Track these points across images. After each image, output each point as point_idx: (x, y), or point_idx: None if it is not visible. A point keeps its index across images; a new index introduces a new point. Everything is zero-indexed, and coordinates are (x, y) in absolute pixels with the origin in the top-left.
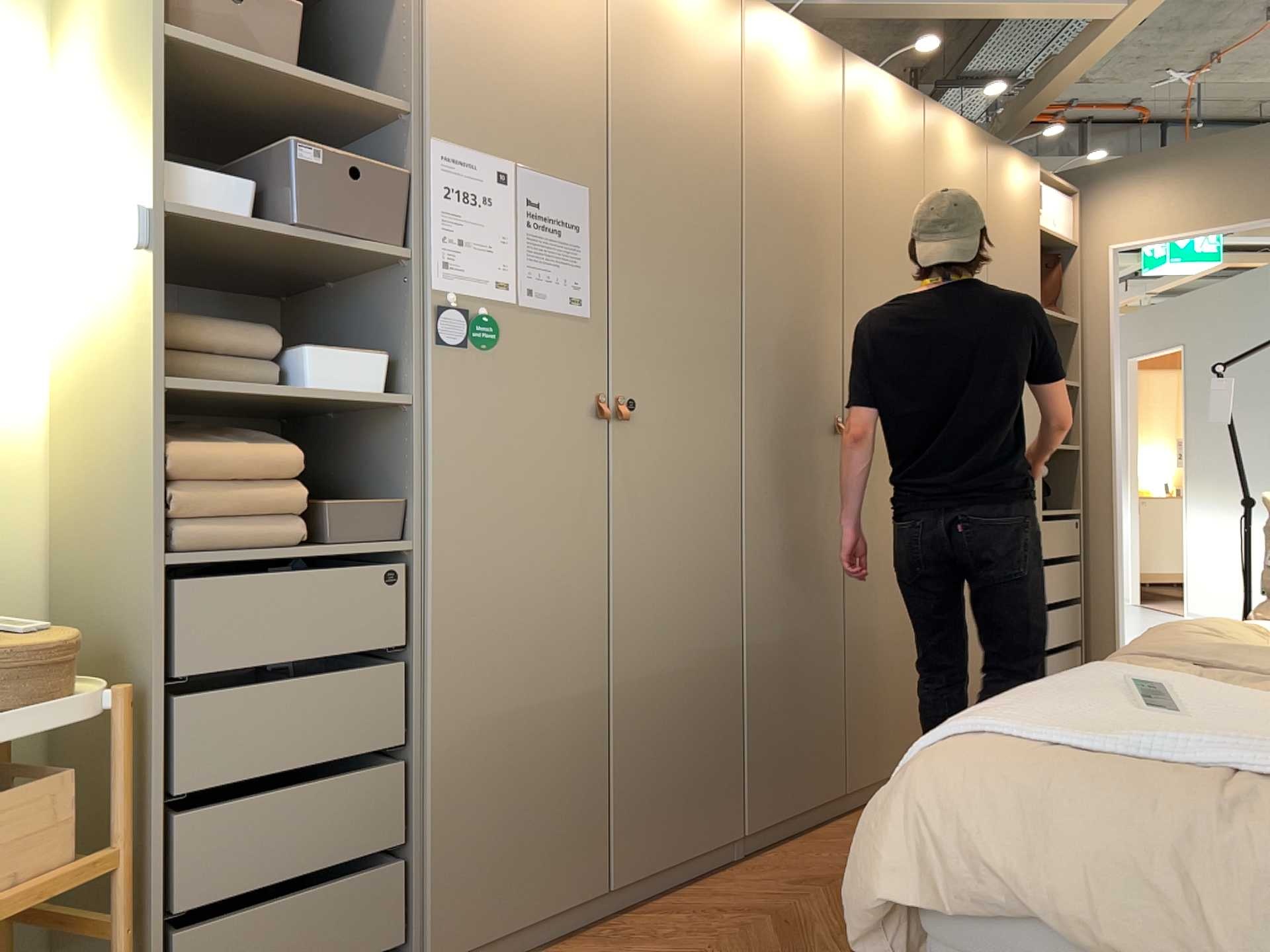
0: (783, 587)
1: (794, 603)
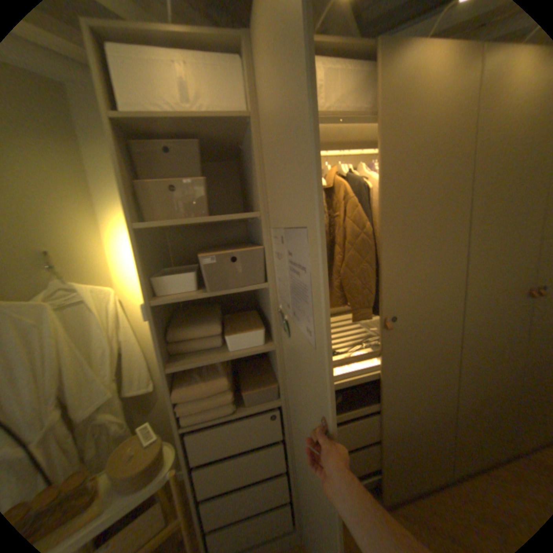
0: (482, 378)
1: (488, 384)
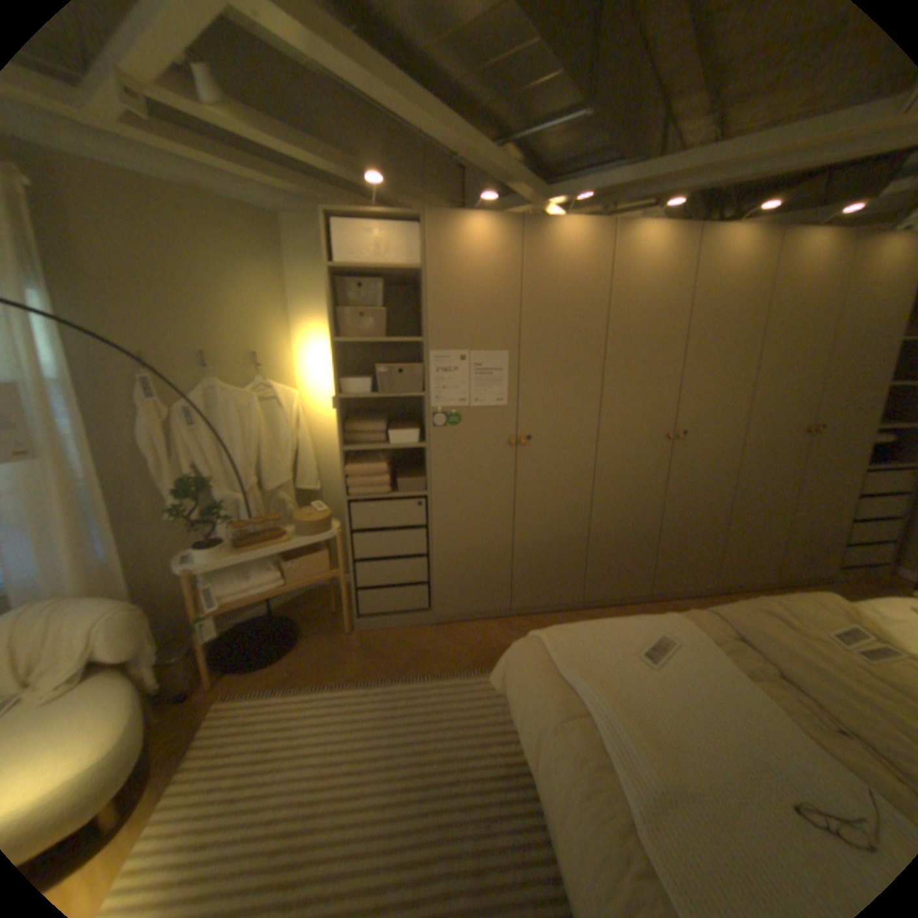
0: (616, 509)
1: (623, 516)
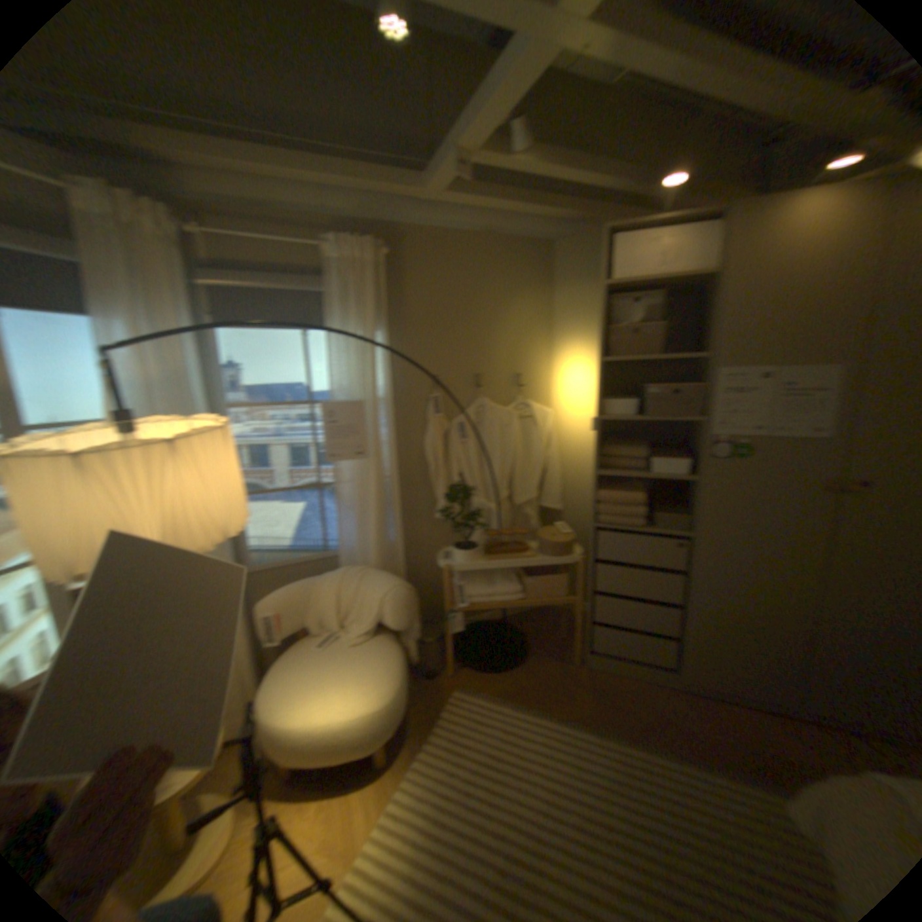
0: None
1: None
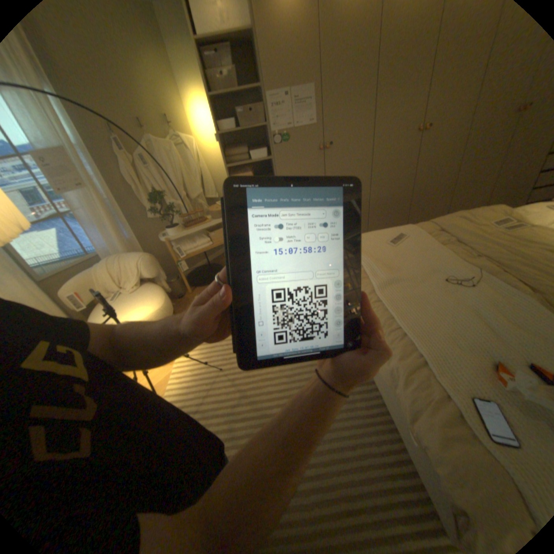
0: (385, 183)
1: (389, 187)
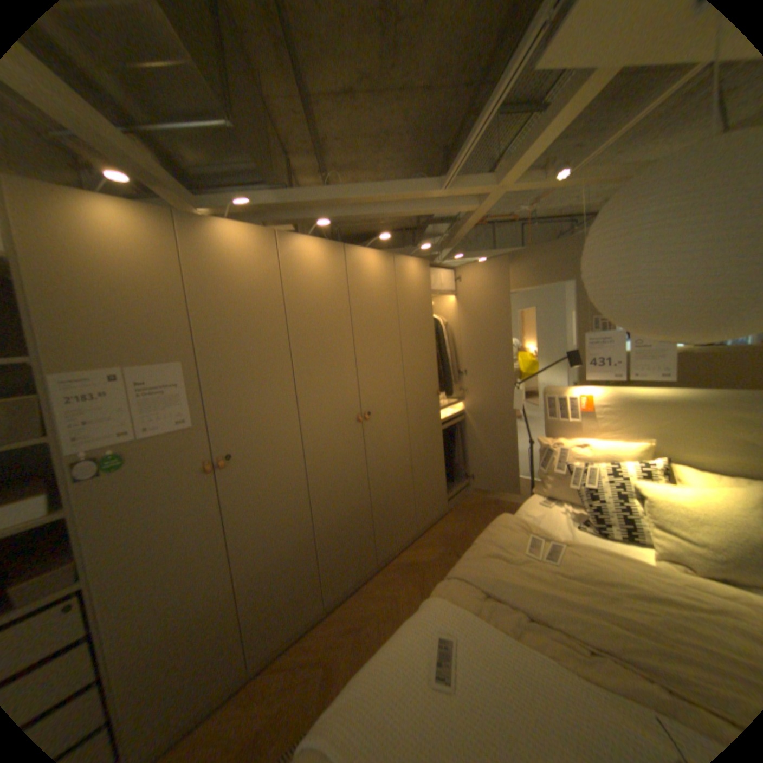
0: (333, 500)
1: (340, 504)
